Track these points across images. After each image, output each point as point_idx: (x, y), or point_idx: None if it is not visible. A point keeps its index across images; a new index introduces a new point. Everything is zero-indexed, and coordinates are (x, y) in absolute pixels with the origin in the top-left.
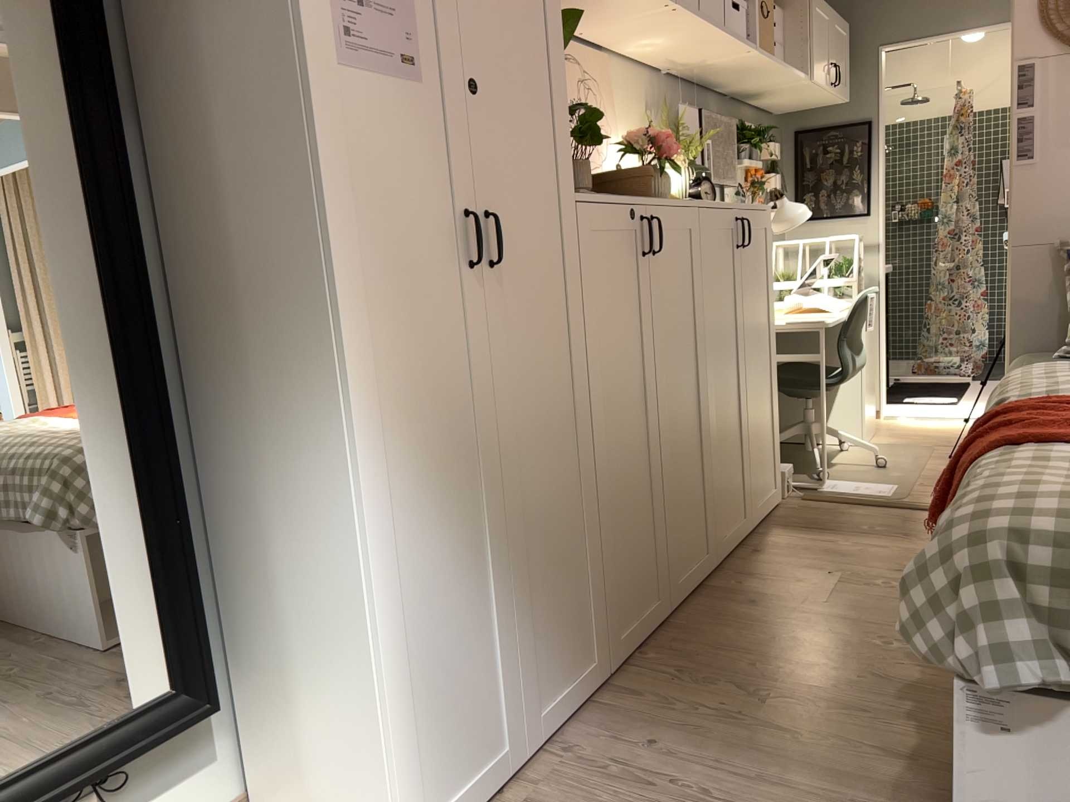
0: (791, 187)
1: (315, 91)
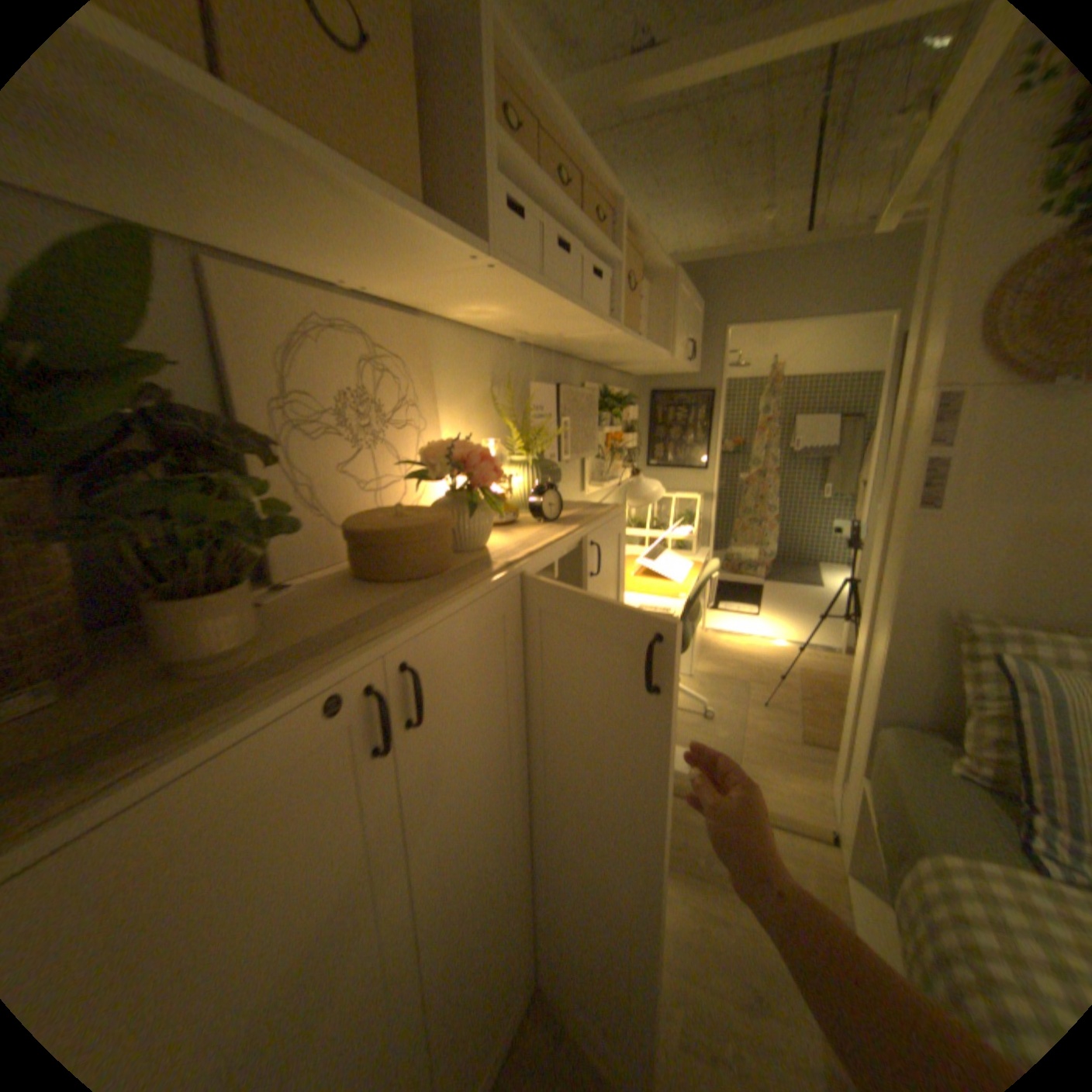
0: (645, 436)
1: None
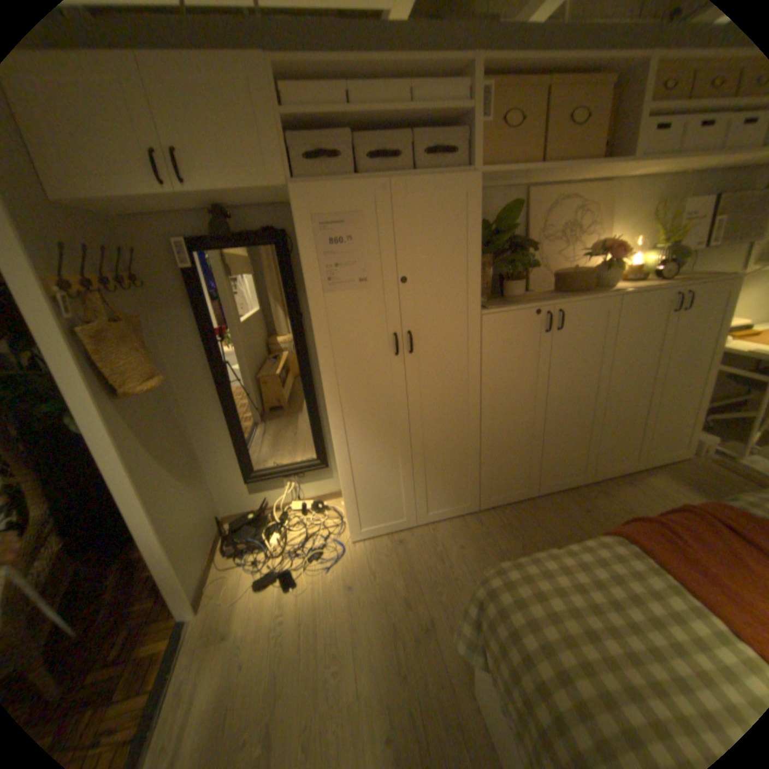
0: None
1: (316, 307)
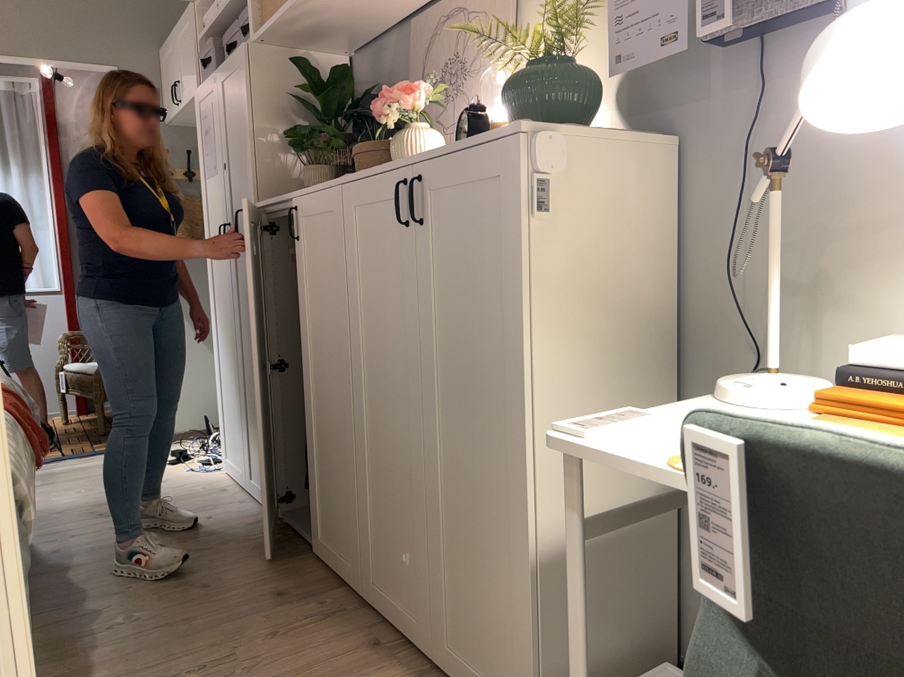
0: None
1: (201, 192)
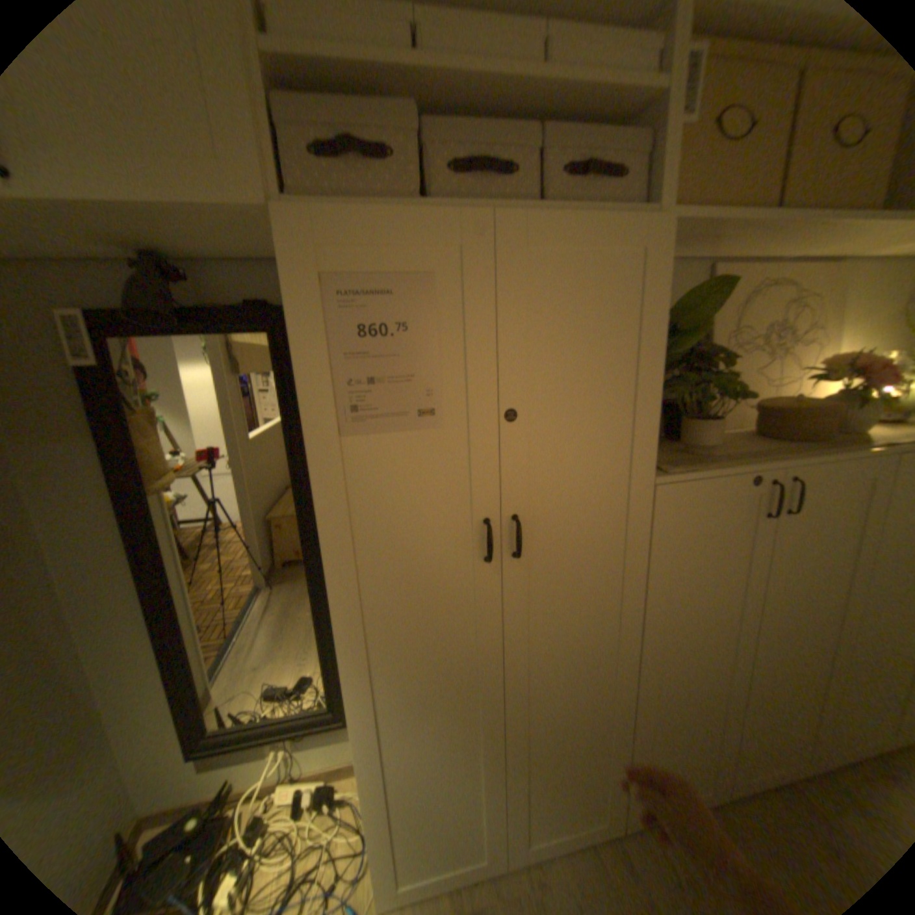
0: None
1: (322, 463)
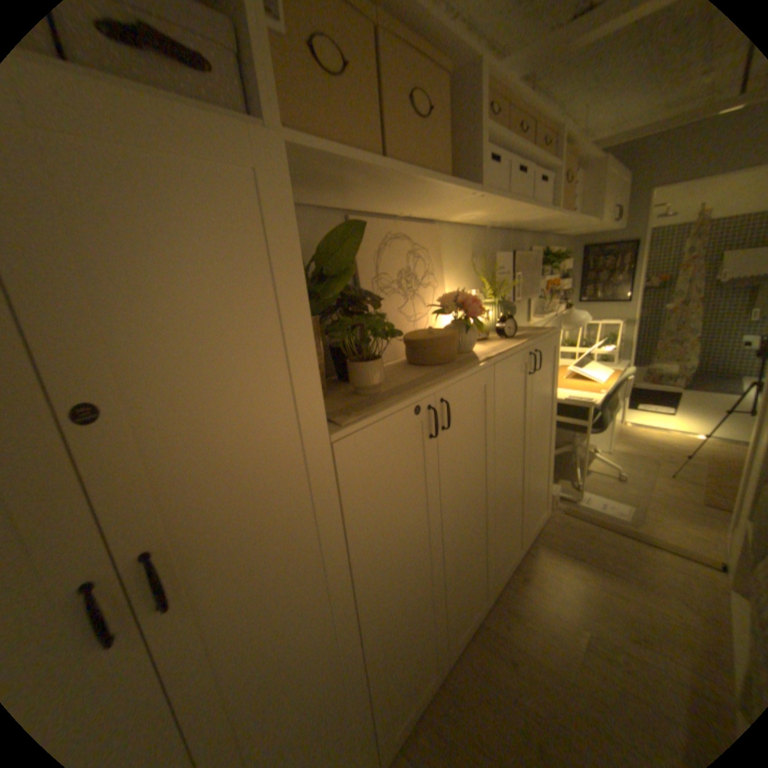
0: (578, 280)
1: None
